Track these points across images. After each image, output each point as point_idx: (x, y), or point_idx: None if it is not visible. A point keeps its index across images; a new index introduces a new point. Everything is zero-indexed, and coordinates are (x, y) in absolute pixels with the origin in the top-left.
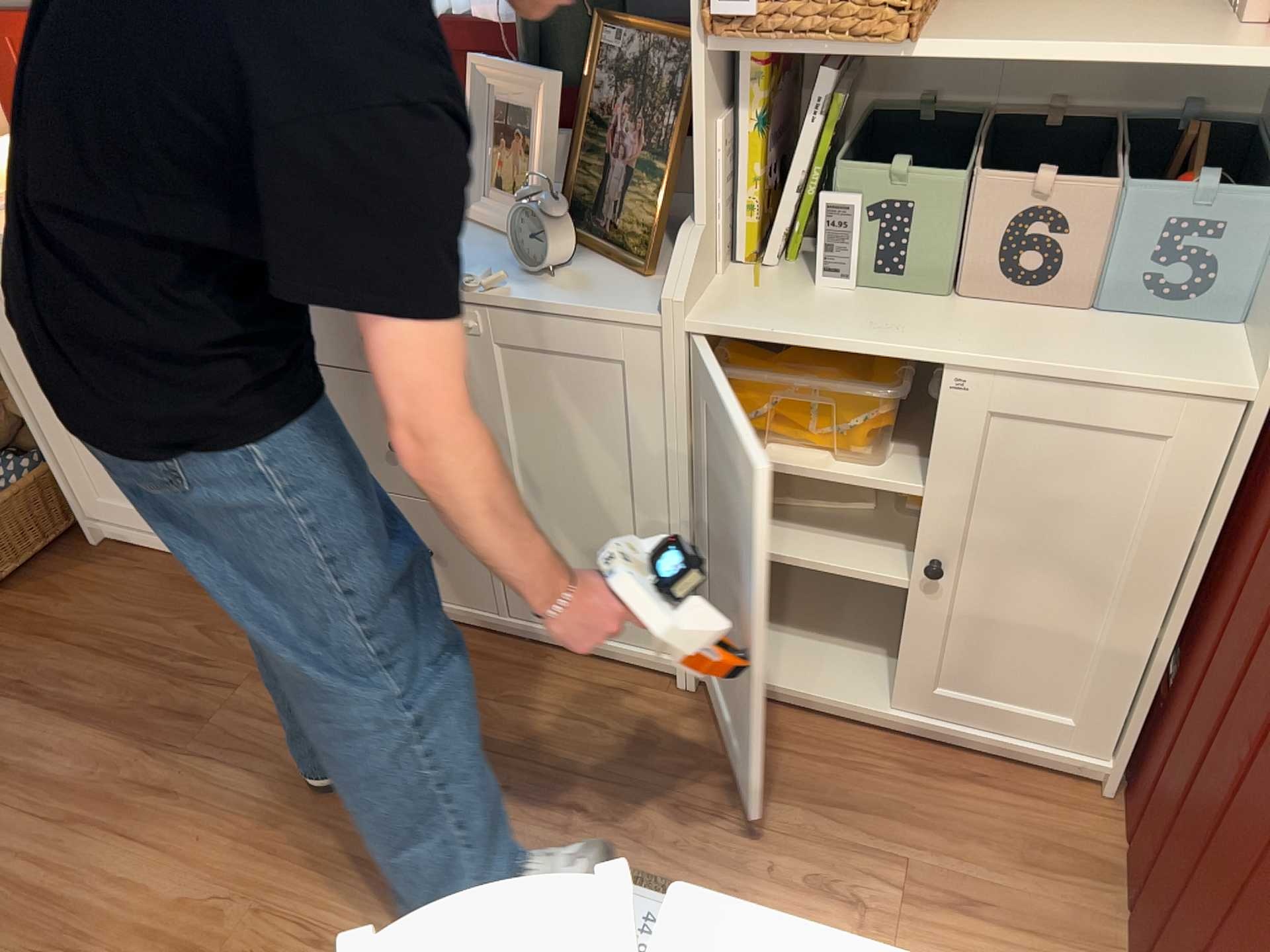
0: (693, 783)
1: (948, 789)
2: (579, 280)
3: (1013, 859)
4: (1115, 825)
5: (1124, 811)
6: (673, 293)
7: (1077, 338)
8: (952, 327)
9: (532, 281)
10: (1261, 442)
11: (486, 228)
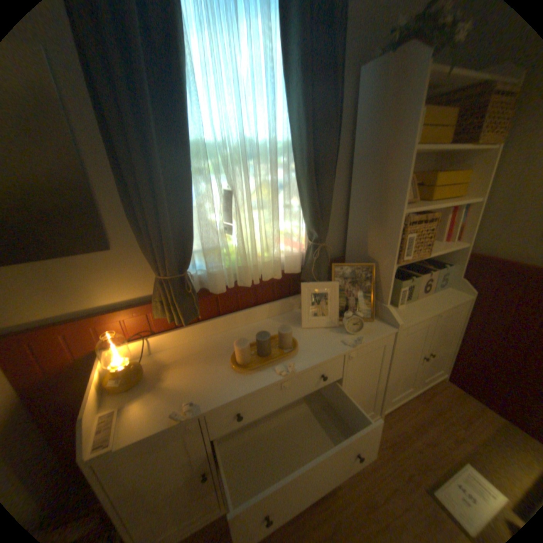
0: (415, 445)
1: (437, 402)
2: (363, 329)
3: (461, 407)
4: (456, 387)
5: (458, 383)
6: (398, 322)
7: (443, 298)
8: (429, 305)
9: (358, 335)
10: (476, 304)
11: (311, 327)
